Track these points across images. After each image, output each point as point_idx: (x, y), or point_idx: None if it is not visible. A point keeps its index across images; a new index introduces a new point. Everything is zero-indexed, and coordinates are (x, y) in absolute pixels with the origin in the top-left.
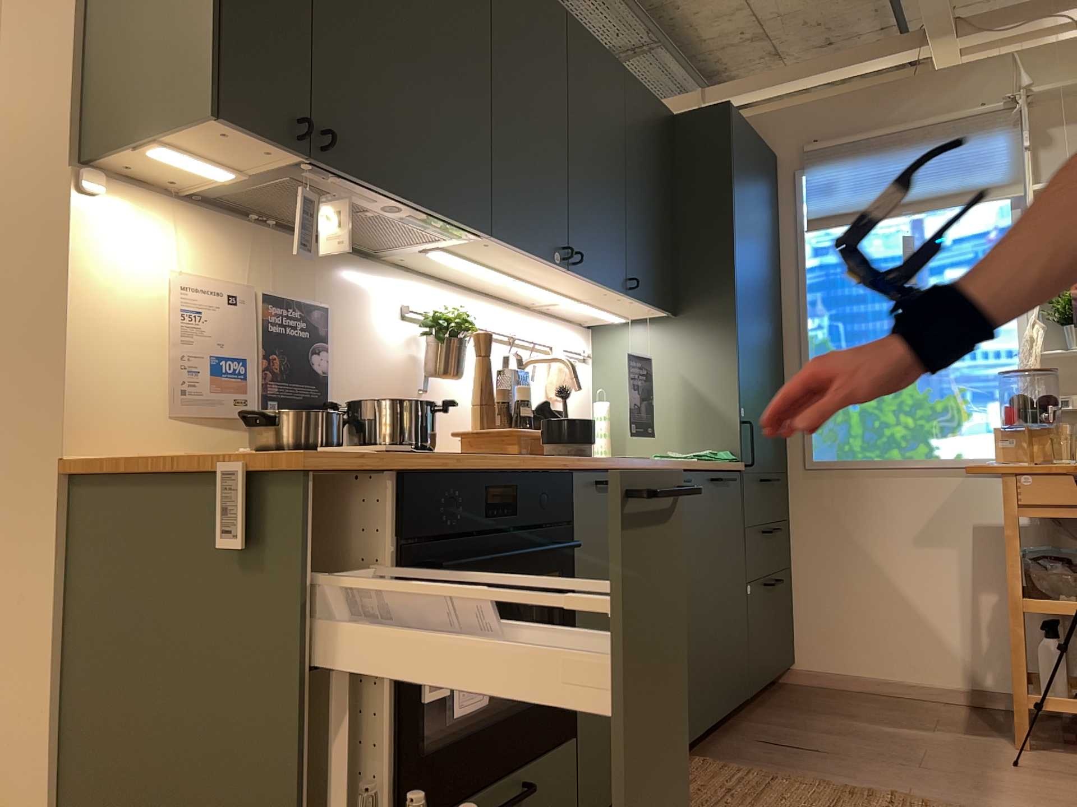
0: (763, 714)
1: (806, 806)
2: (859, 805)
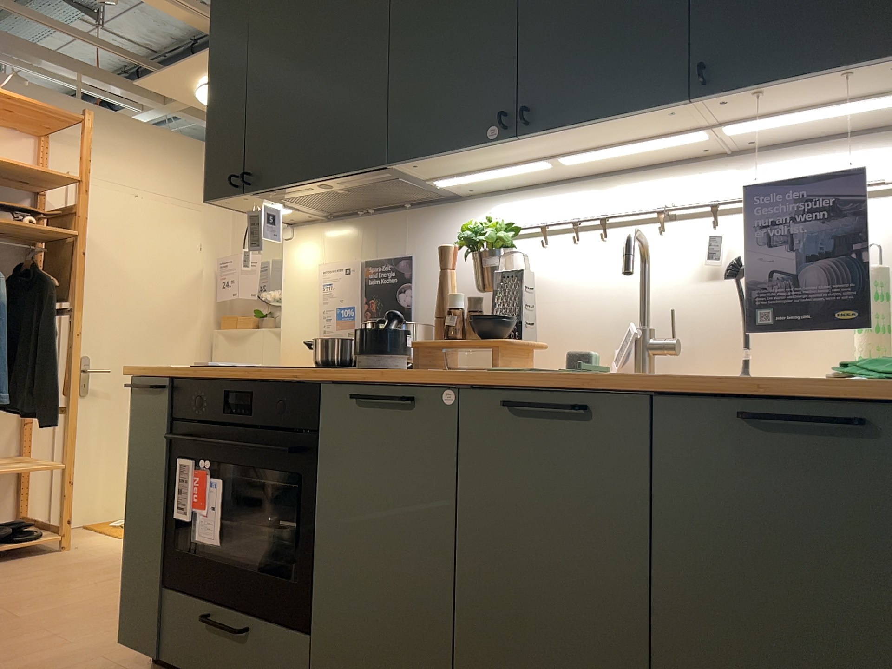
0: None
1: None
2: None
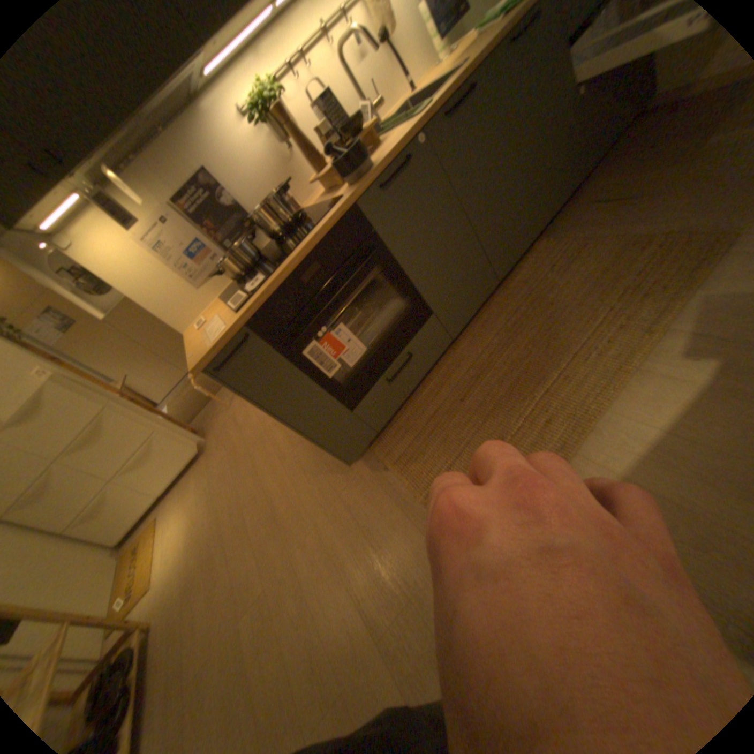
0: (609, 165)
1: (594, 267)
2: (632, 255)
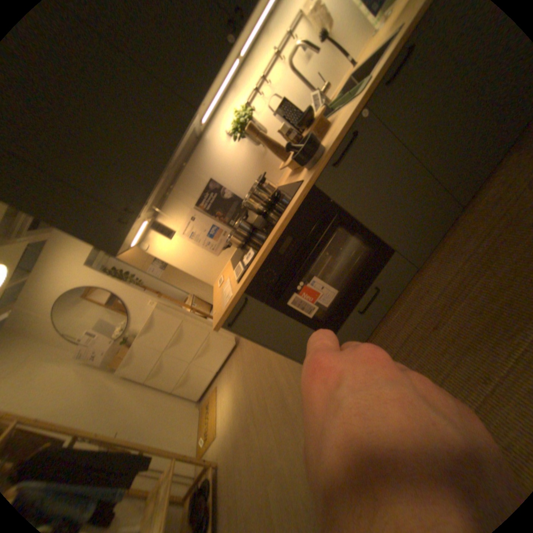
0: None
1: None
2: None
